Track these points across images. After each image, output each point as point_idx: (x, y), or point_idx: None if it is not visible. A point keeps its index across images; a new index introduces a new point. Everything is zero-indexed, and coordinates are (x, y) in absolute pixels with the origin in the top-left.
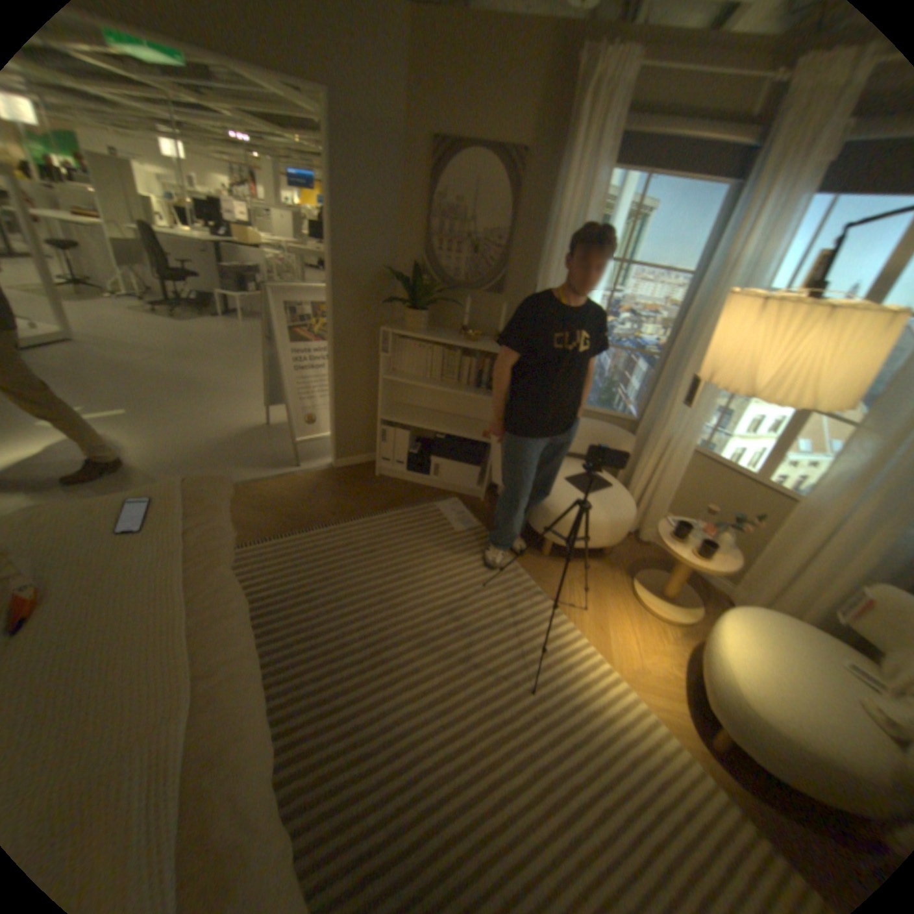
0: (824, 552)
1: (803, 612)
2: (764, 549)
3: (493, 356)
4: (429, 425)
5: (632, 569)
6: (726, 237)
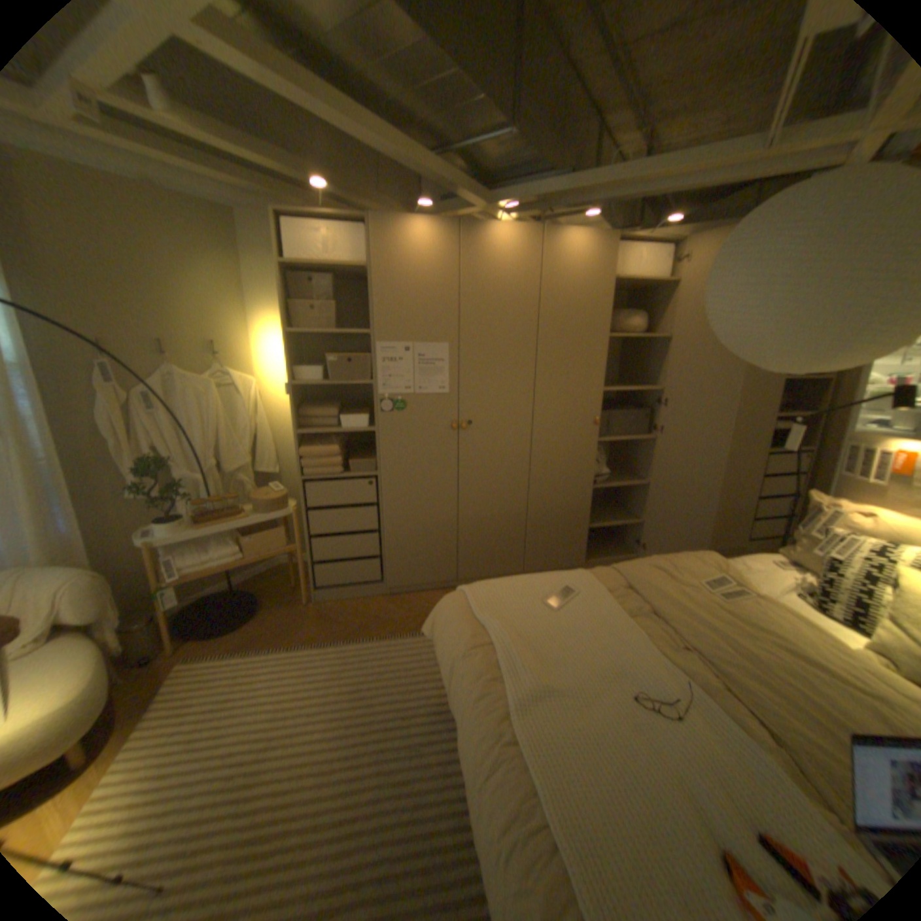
0: None
1: None
2: None
3: None
4: None
5: None
6: None
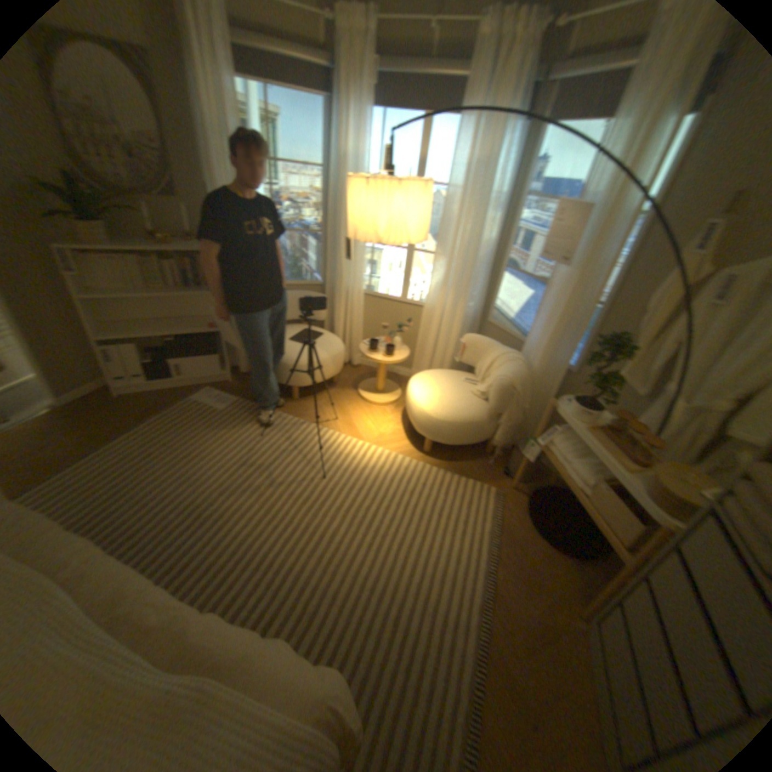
0: (440, 330)
1: (441, 366)
2: (416, 342)
3: (188, 256)
4: (151, 332)
5: (354, 385)
6: (332, 138)
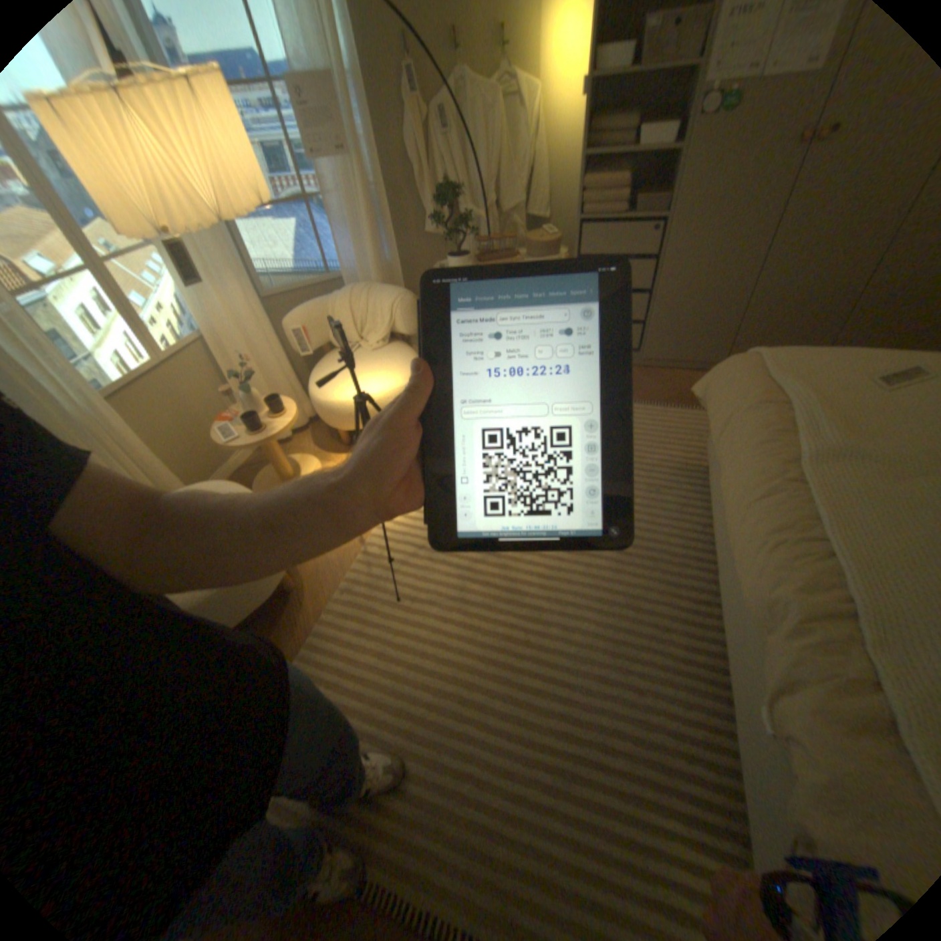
0: (243, 349)
1: (290, 383)
2: (221, 399)
3: None
4: None
5: None
6: None
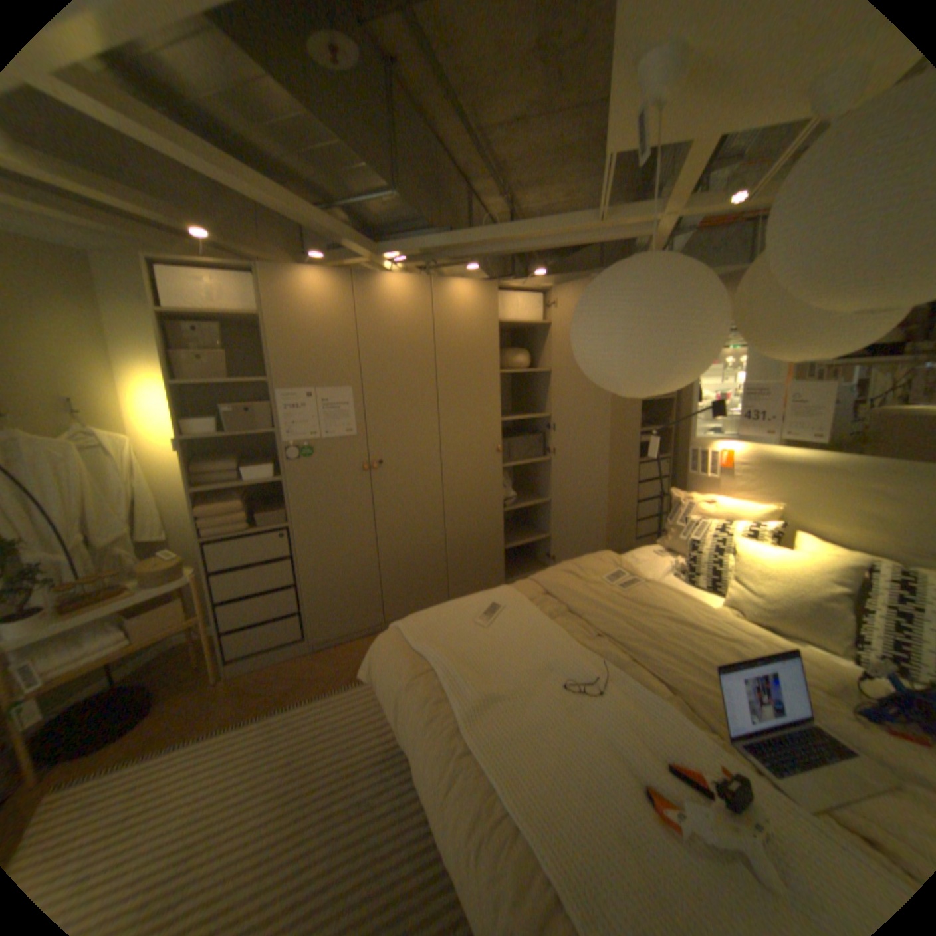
0: None
1: None
2: None
3: None
4: None
5: None
6: None
